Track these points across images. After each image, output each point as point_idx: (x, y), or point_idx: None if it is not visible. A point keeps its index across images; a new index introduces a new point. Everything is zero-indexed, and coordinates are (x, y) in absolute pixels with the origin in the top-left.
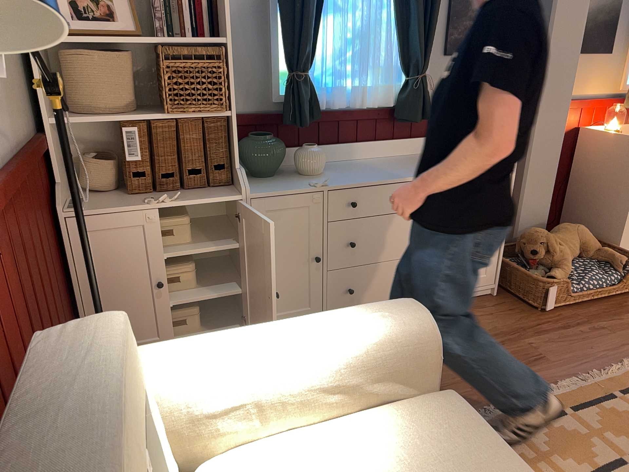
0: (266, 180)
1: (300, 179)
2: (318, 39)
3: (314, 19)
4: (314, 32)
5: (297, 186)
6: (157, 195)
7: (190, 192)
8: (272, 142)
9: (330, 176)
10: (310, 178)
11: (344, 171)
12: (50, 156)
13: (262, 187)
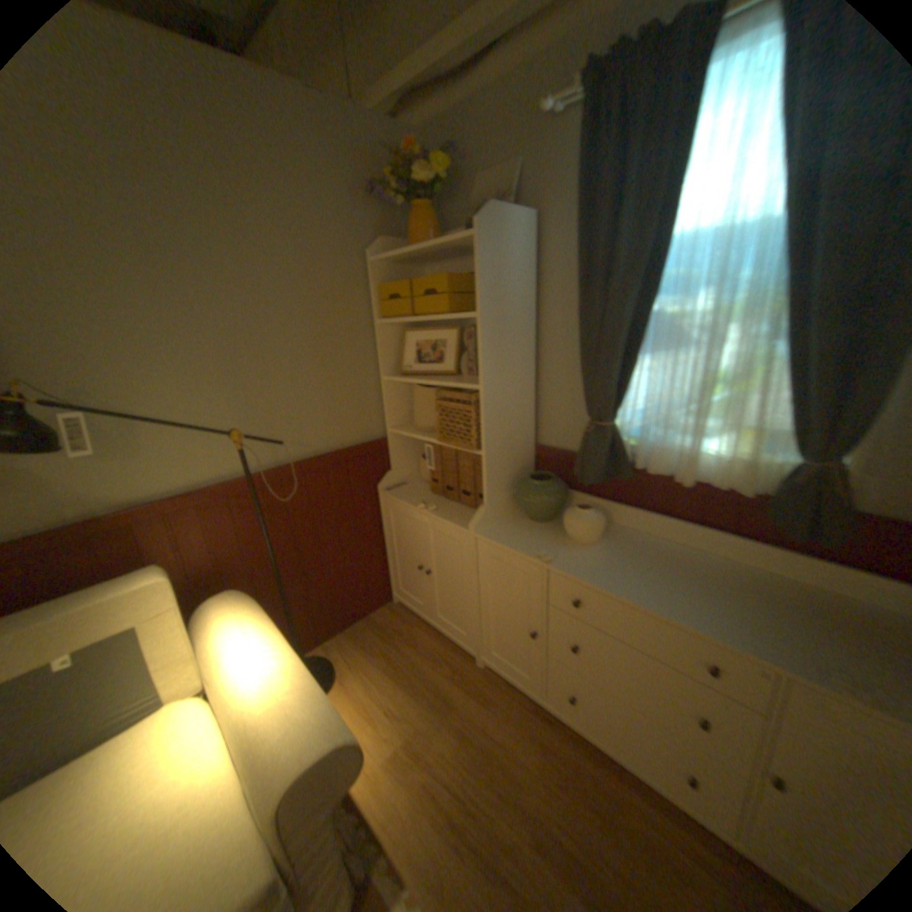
0: (528, 525)
1: (554, 541)
2: (634, 382)
3: (619, 359)
4: (625, 374)
5: (529, 548)
6: (442, 500)
7: (460, 508)
8: (540, 490)
9: (590, 554)
10: (565, 545)
11: (622, 557)
12: (391, 451)
13: (505, 531)
